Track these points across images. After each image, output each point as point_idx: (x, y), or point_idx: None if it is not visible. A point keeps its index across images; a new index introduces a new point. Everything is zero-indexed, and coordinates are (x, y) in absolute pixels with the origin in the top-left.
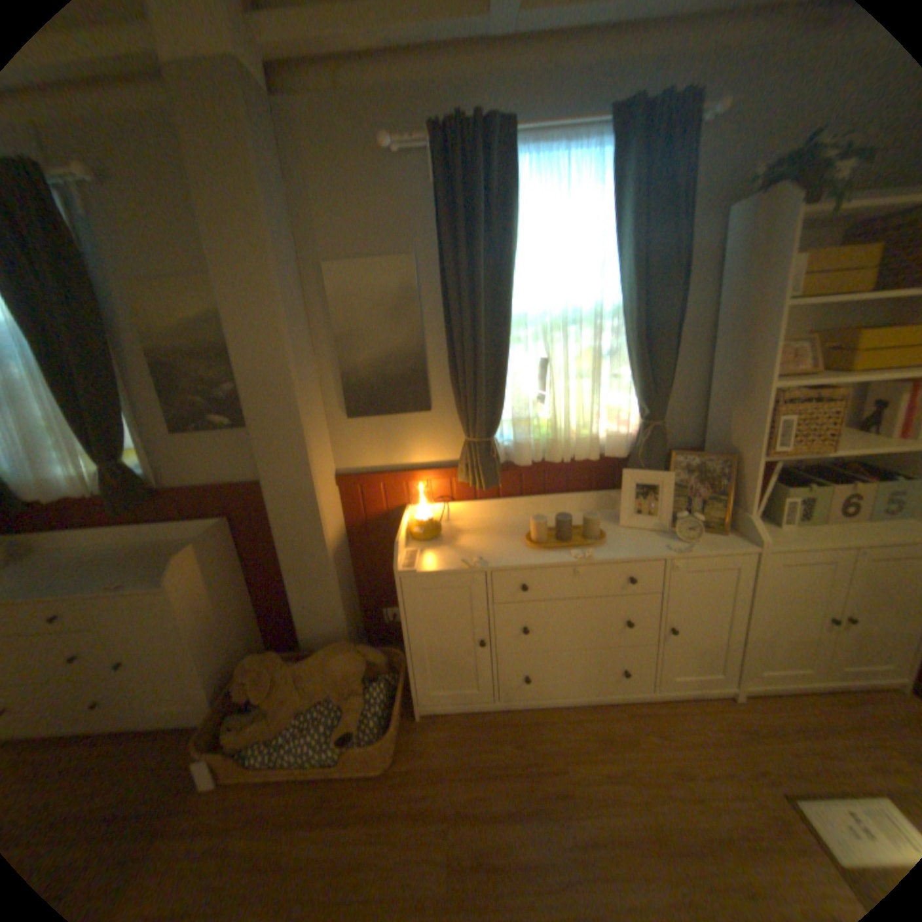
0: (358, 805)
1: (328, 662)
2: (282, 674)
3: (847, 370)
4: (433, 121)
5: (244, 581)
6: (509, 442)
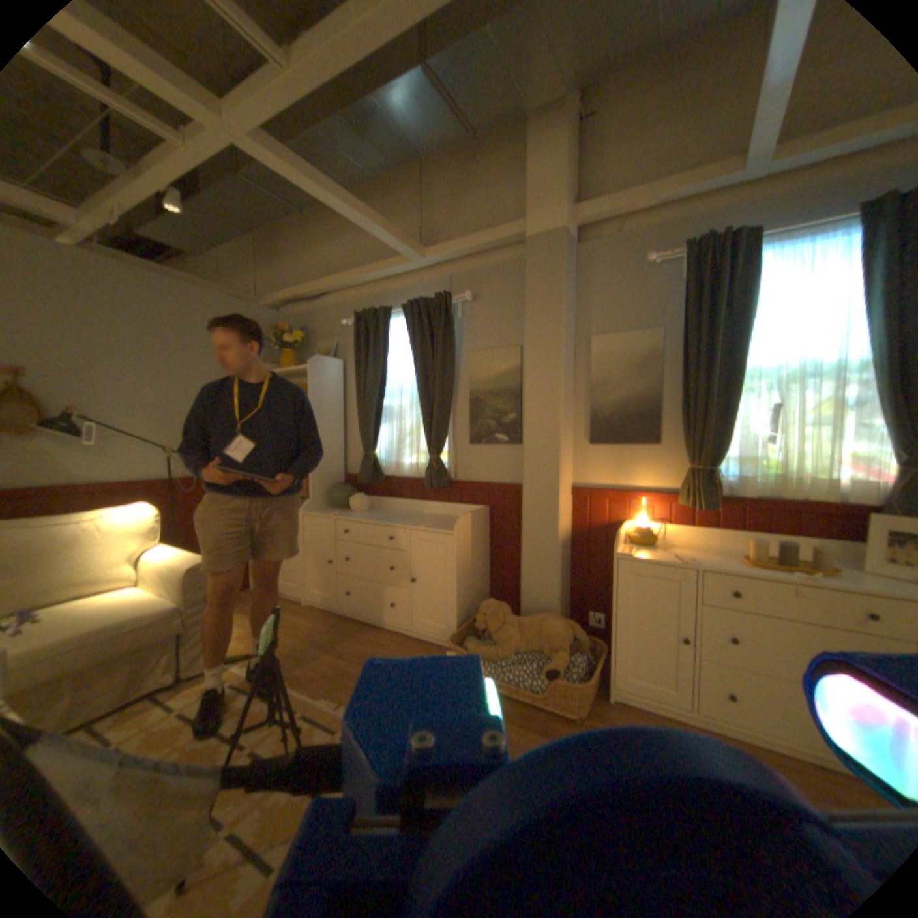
0: (556, 732)
1: (546, 622)
2: (511, 620)
3: None
4: (691, 239)
5: (489, 558)
6: (735, 477)
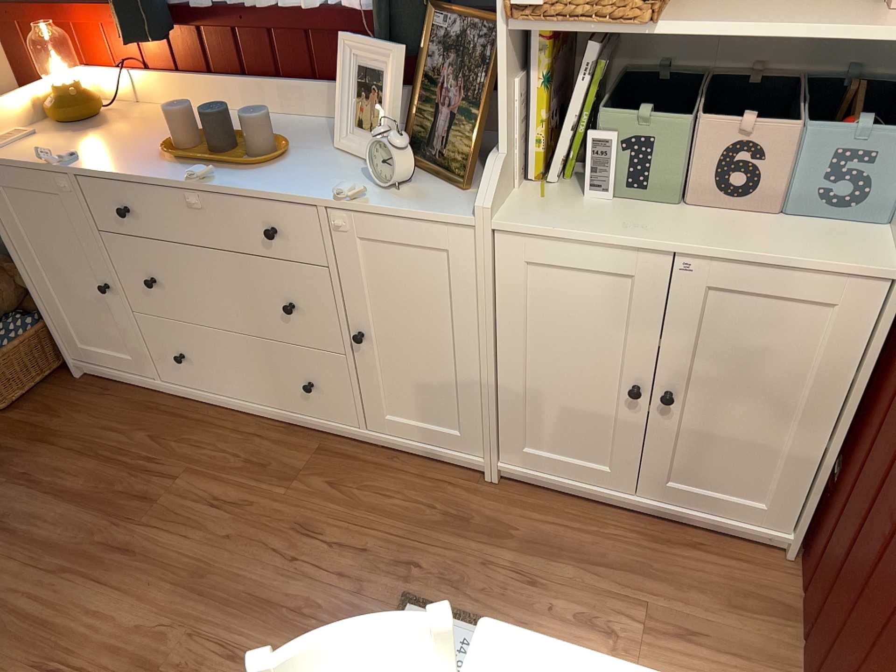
0: None
1: None
2: None
3: None
4: None
5: None
6: None
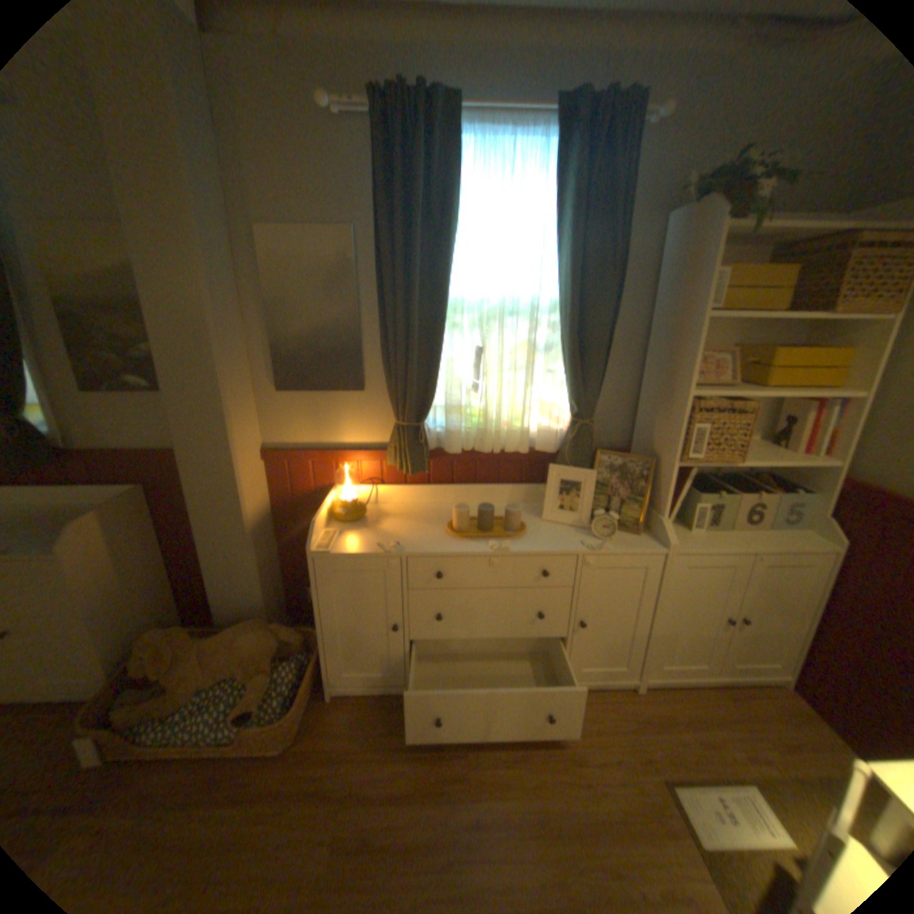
0: (252, 786)
1: (237, 641)
2: (187, 651)
3: (763, 384)
4: (374, 86)
5: (159, 553)
6: (442, 430)
